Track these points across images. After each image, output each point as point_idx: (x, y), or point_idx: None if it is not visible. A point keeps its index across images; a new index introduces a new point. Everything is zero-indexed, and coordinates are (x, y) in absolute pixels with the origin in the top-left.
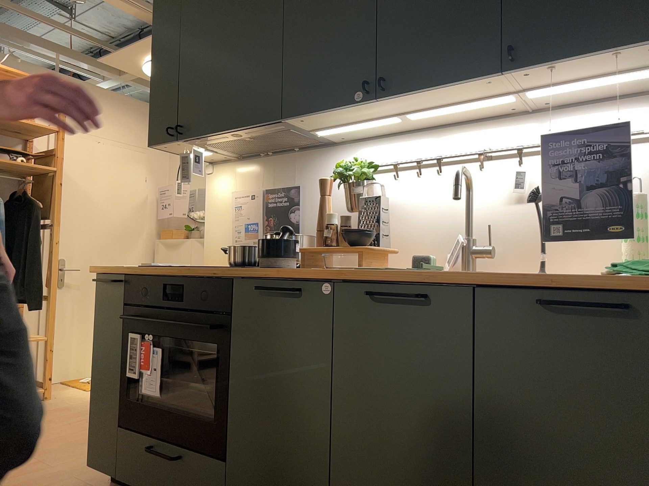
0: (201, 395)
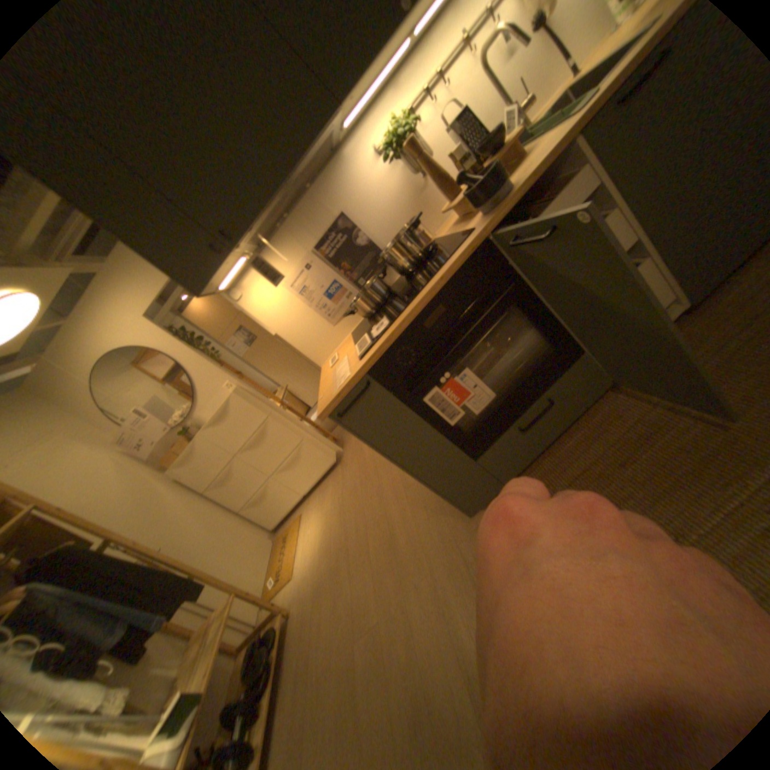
0: (515, 354)
